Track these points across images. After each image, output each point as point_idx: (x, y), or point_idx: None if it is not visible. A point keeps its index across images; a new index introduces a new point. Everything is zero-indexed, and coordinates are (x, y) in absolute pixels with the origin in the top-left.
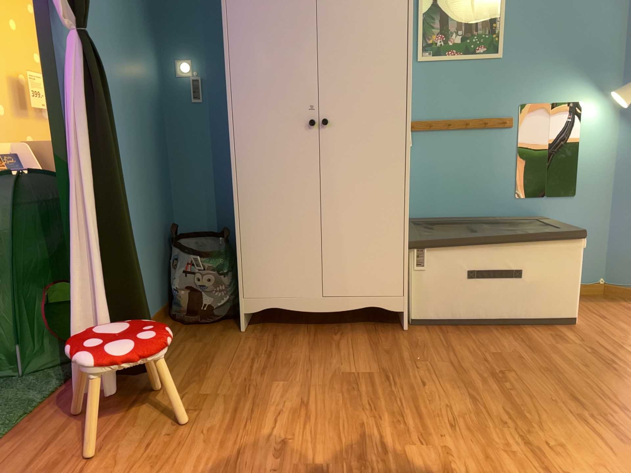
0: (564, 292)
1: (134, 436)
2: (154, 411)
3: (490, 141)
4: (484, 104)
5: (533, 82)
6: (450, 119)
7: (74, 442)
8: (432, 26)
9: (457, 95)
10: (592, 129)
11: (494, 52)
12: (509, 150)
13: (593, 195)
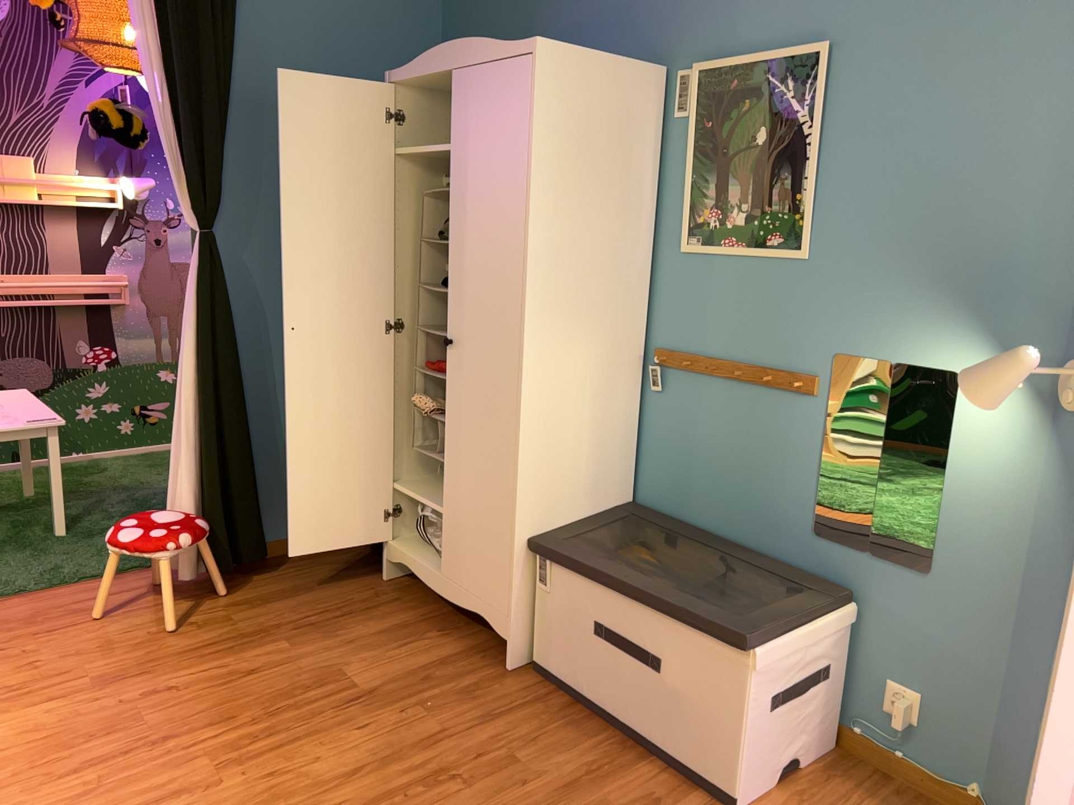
0: (719, 738)
1: (137, 623)
2: (182, 612)
3: (778, 413)
4: (774, 340)
5: (863, 314)
6: (720, 358)
7: (114, 605)
8: (704, 192)
9: (734, 317)
10: (980, 438)
11: (794, 248)
12: (809, 439)
13: (971, 586)
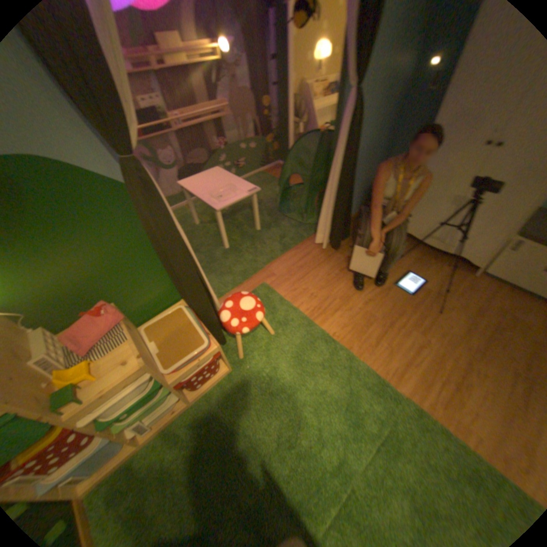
0: None
1: (326, 270)
2: (336, 263)
3: None
4: None
5: None
6: None
7: (309, 262)
8: None
9: None
10: None
11: None
12: None
13: None
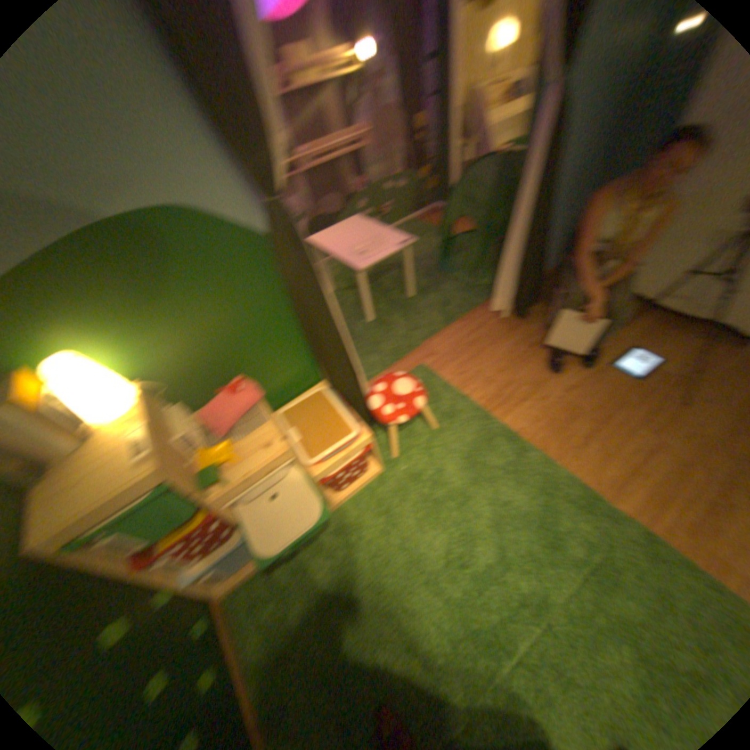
0: None
1: (509, 347)
2: (524, 337)
3: None
4: None
5: None
6: None
7: (485, 337)
8: None
9: None
10: None
11: None
12: None
13: None
